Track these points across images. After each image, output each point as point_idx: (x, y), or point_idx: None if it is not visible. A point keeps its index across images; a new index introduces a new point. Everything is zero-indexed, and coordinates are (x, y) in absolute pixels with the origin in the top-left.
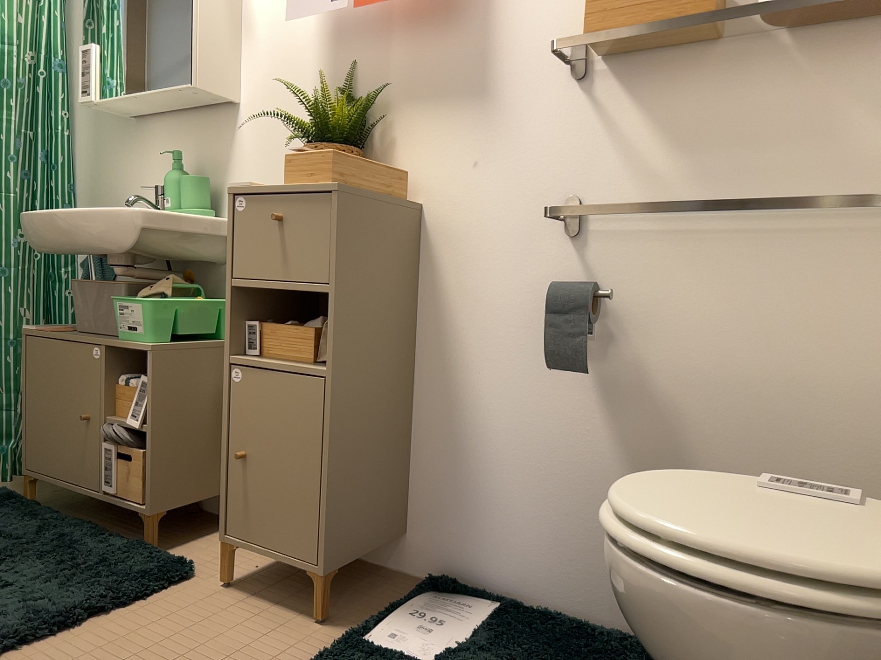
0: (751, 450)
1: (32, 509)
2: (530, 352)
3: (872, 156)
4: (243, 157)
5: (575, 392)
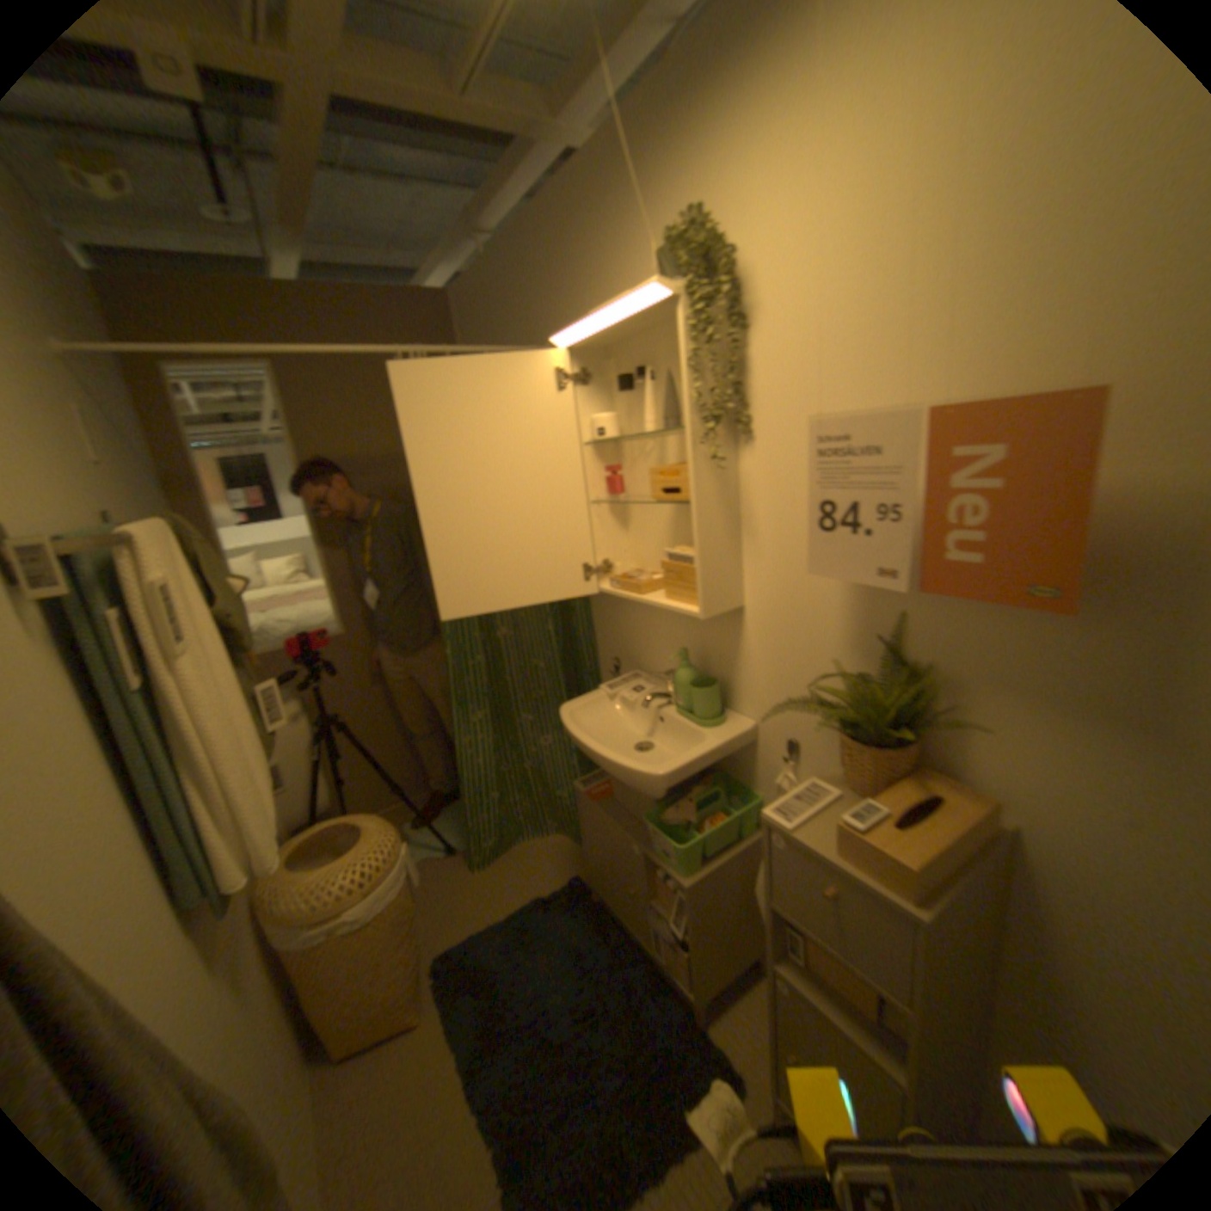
0: None
1: (595, 930)
2: None
3: None
4: (747, 658)
5: None
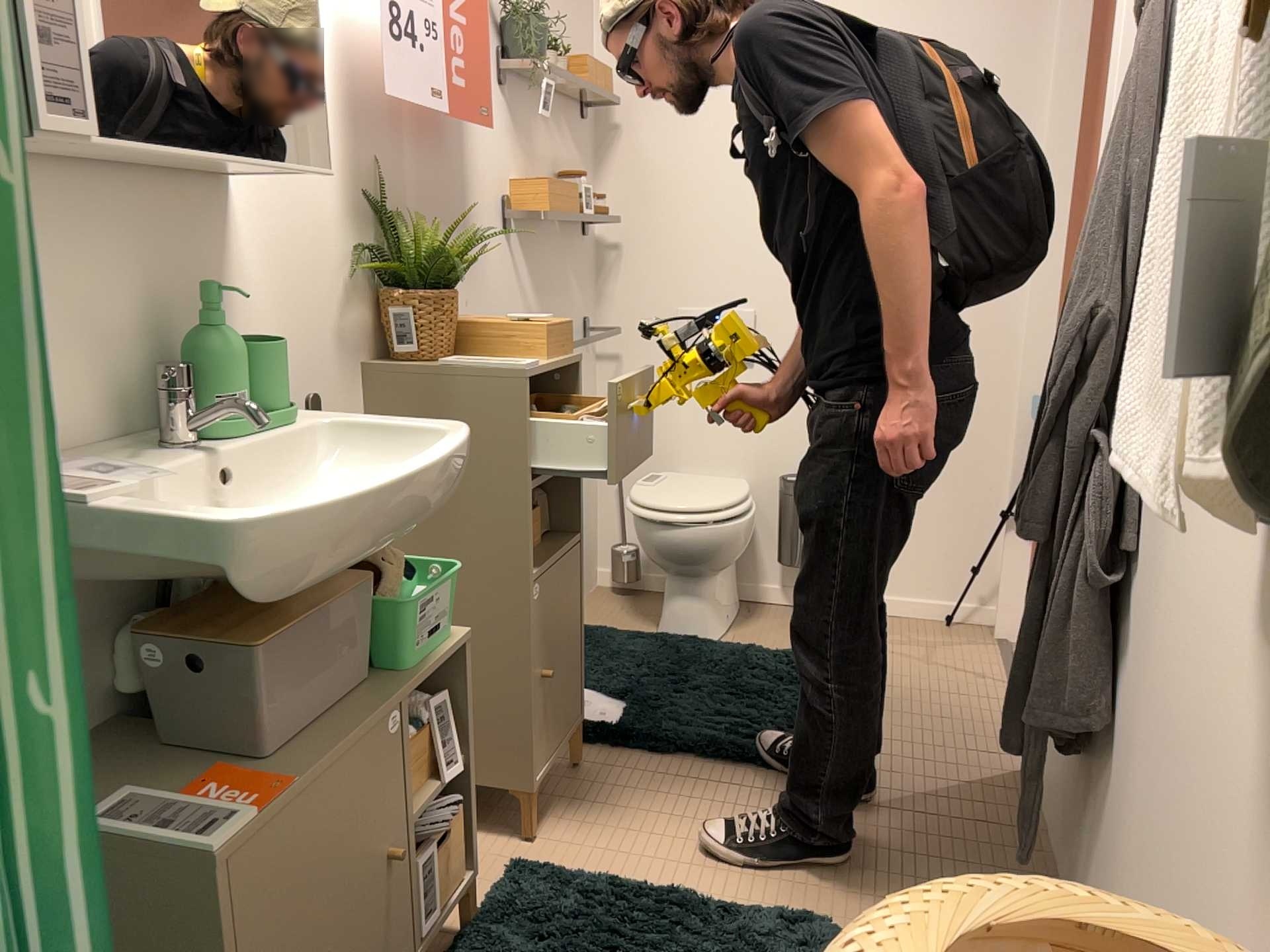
0: None
1: None
2: None
3: (578, 302)
4: (245, 283)
5: None
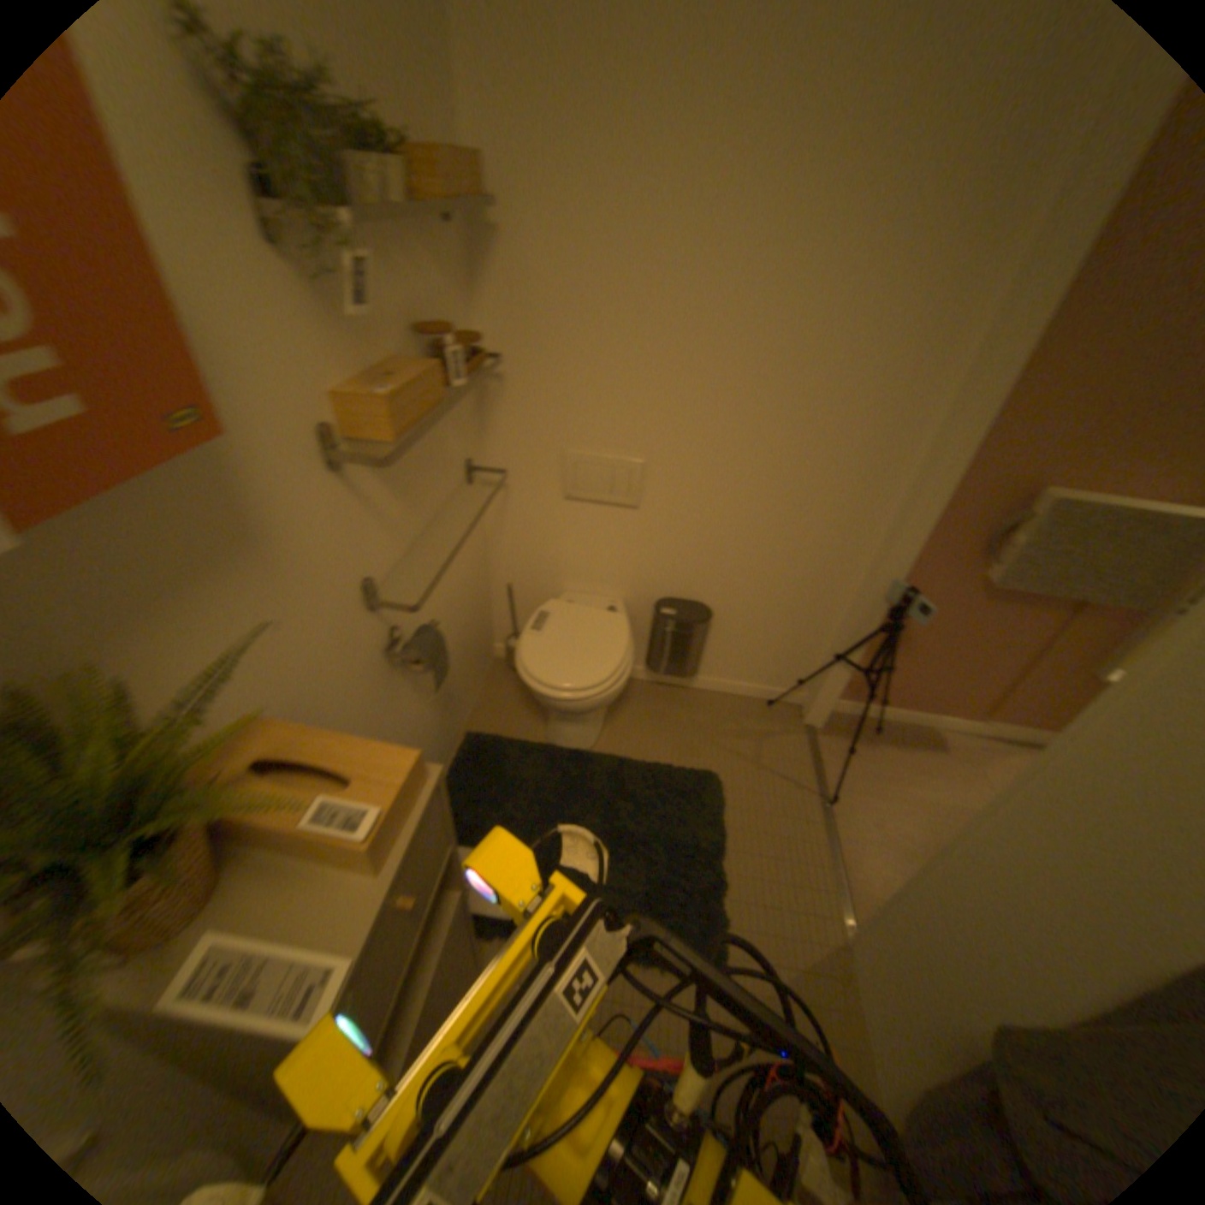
0: (457, 633)
1: None
2: (379, 716)
3: (459, 453)
4: None
5: (408, 701)
